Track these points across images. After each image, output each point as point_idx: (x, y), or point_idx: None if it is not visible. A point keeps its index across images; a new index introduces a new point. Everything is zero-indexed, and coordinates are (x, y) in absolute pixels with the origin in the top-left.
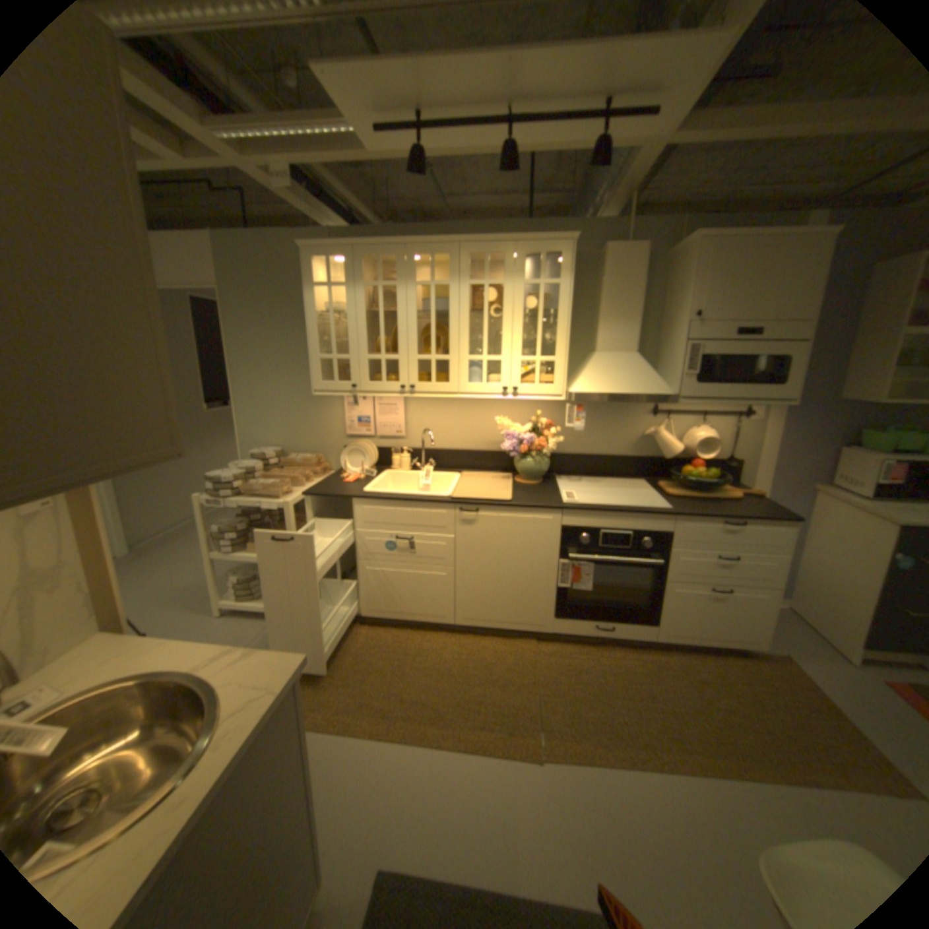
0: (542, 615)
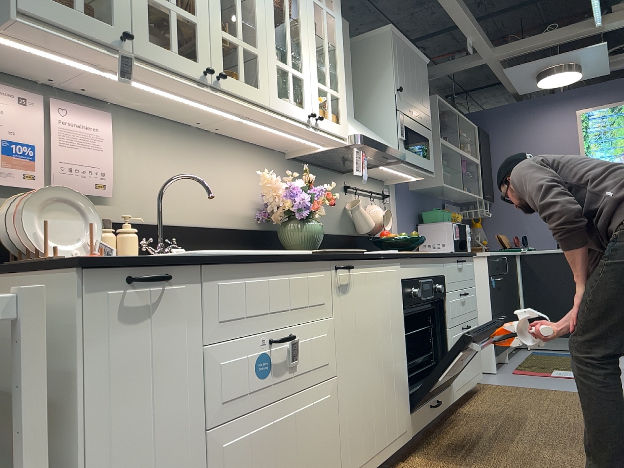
0: (404, 413)
